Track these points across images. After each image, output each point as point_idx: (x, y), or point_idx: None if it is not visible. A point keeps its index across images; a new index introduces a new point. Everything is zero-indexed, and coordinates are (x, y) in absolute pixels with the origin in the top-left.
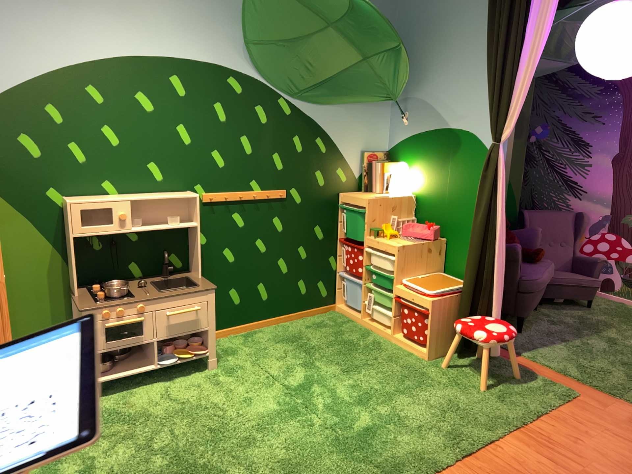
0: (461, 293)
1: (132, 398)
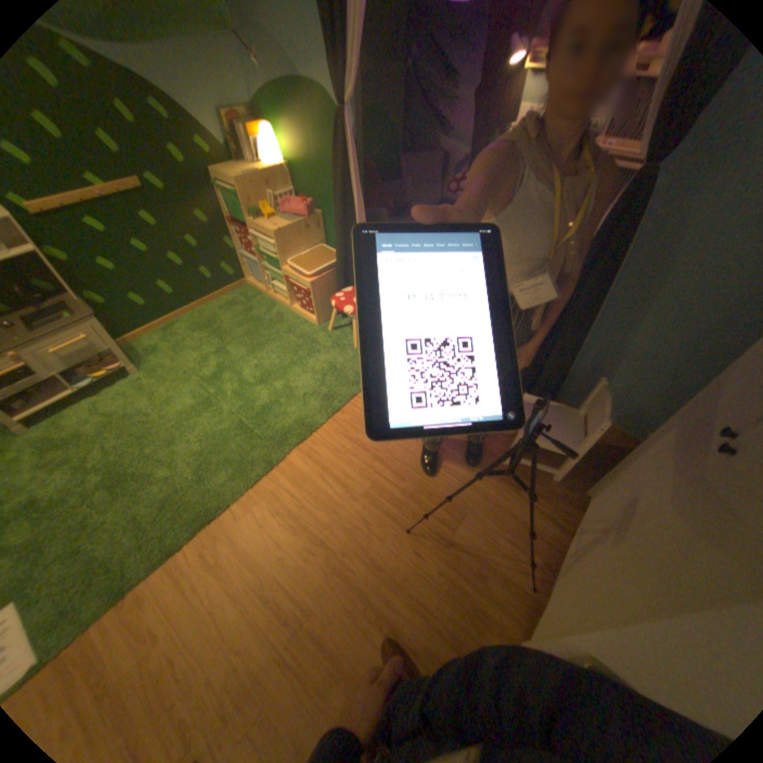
0: (335, 270)
1: (61, 421)
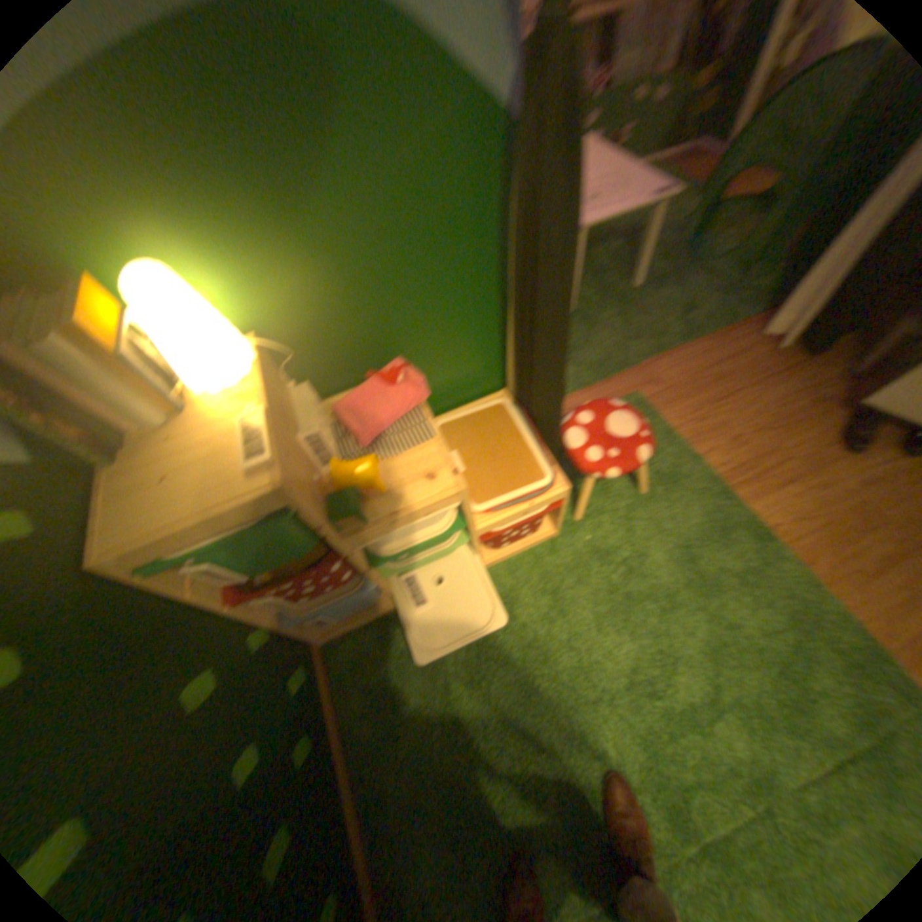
0: (538, 426)
1: None
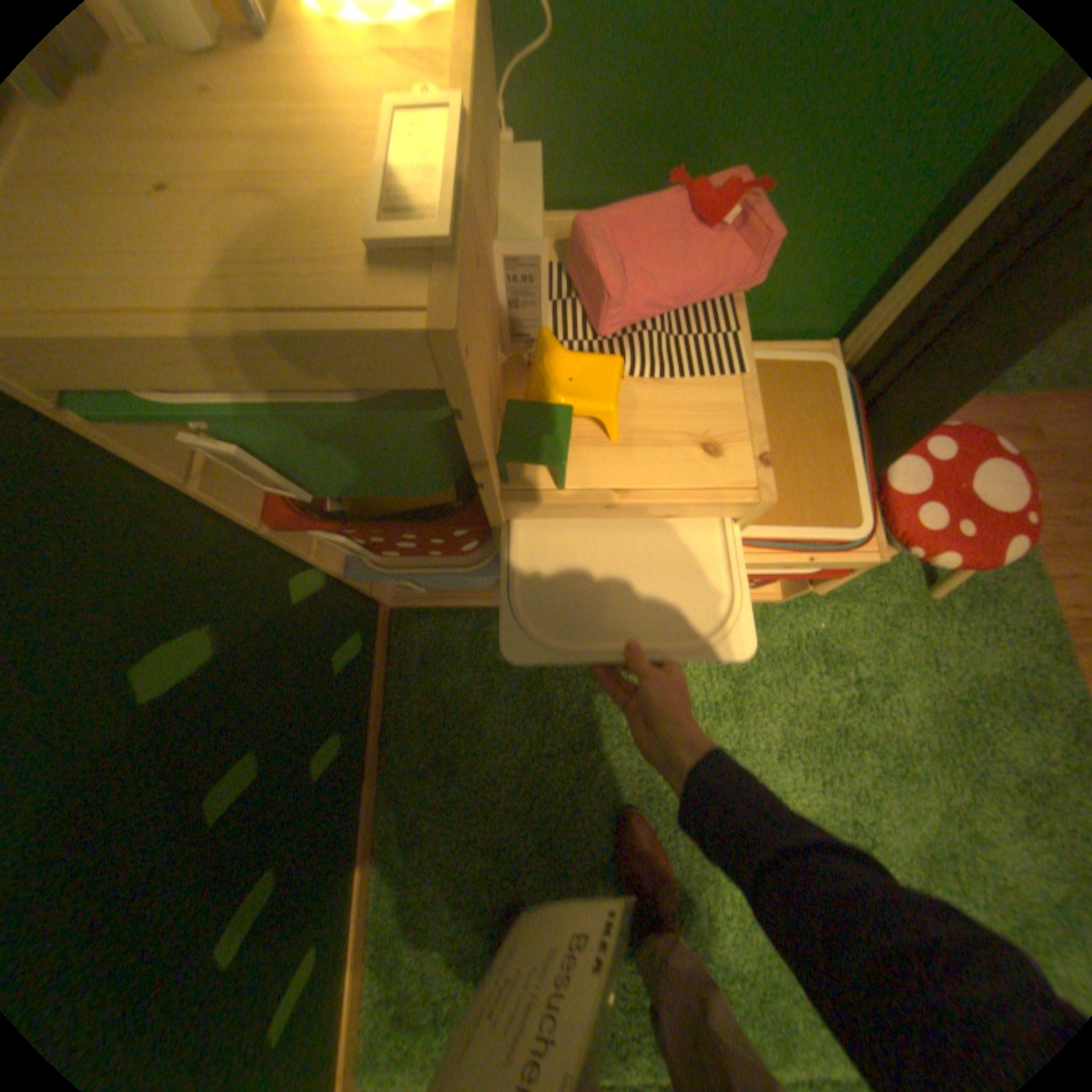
0: (872, 433)
1: None
